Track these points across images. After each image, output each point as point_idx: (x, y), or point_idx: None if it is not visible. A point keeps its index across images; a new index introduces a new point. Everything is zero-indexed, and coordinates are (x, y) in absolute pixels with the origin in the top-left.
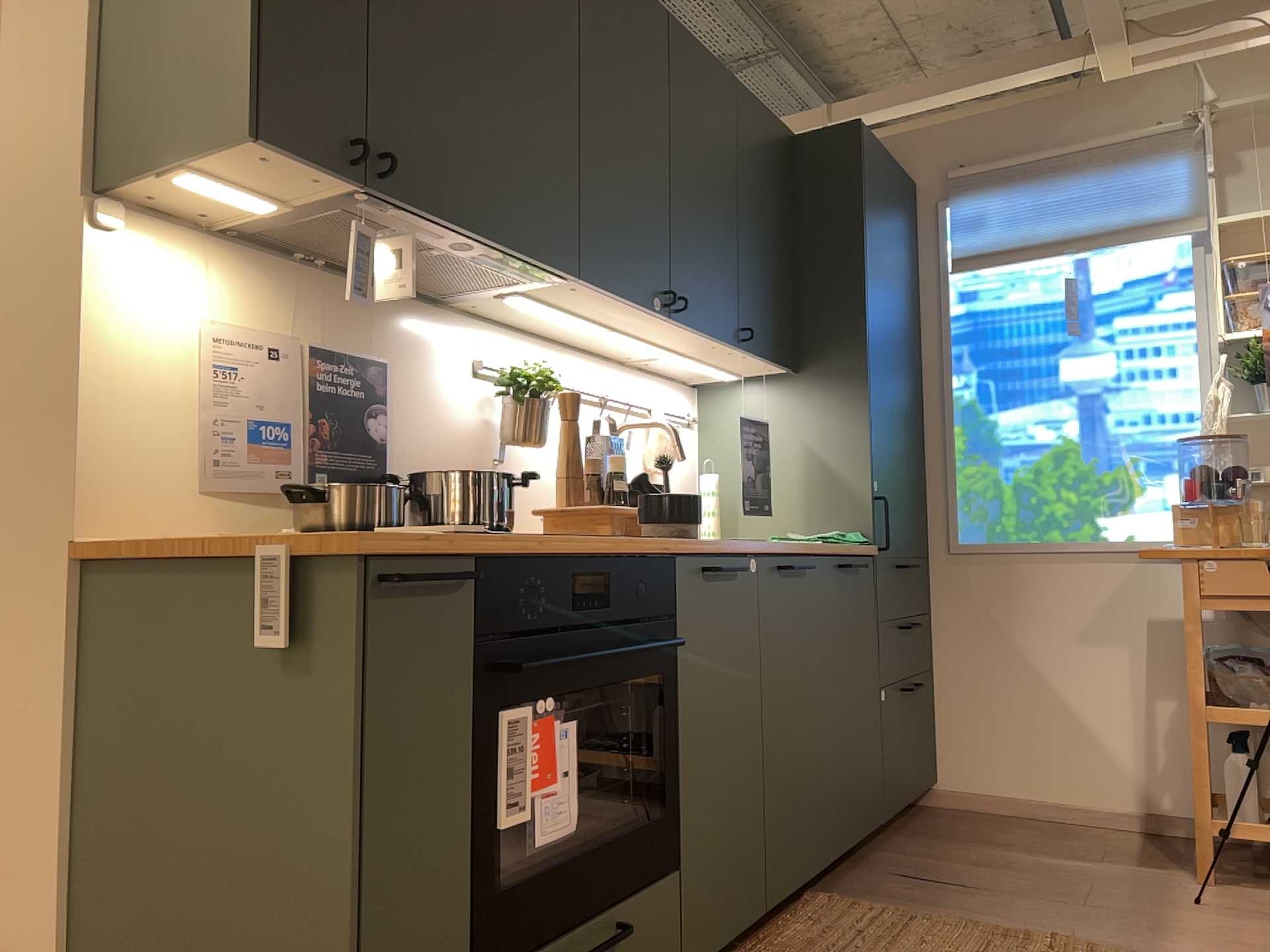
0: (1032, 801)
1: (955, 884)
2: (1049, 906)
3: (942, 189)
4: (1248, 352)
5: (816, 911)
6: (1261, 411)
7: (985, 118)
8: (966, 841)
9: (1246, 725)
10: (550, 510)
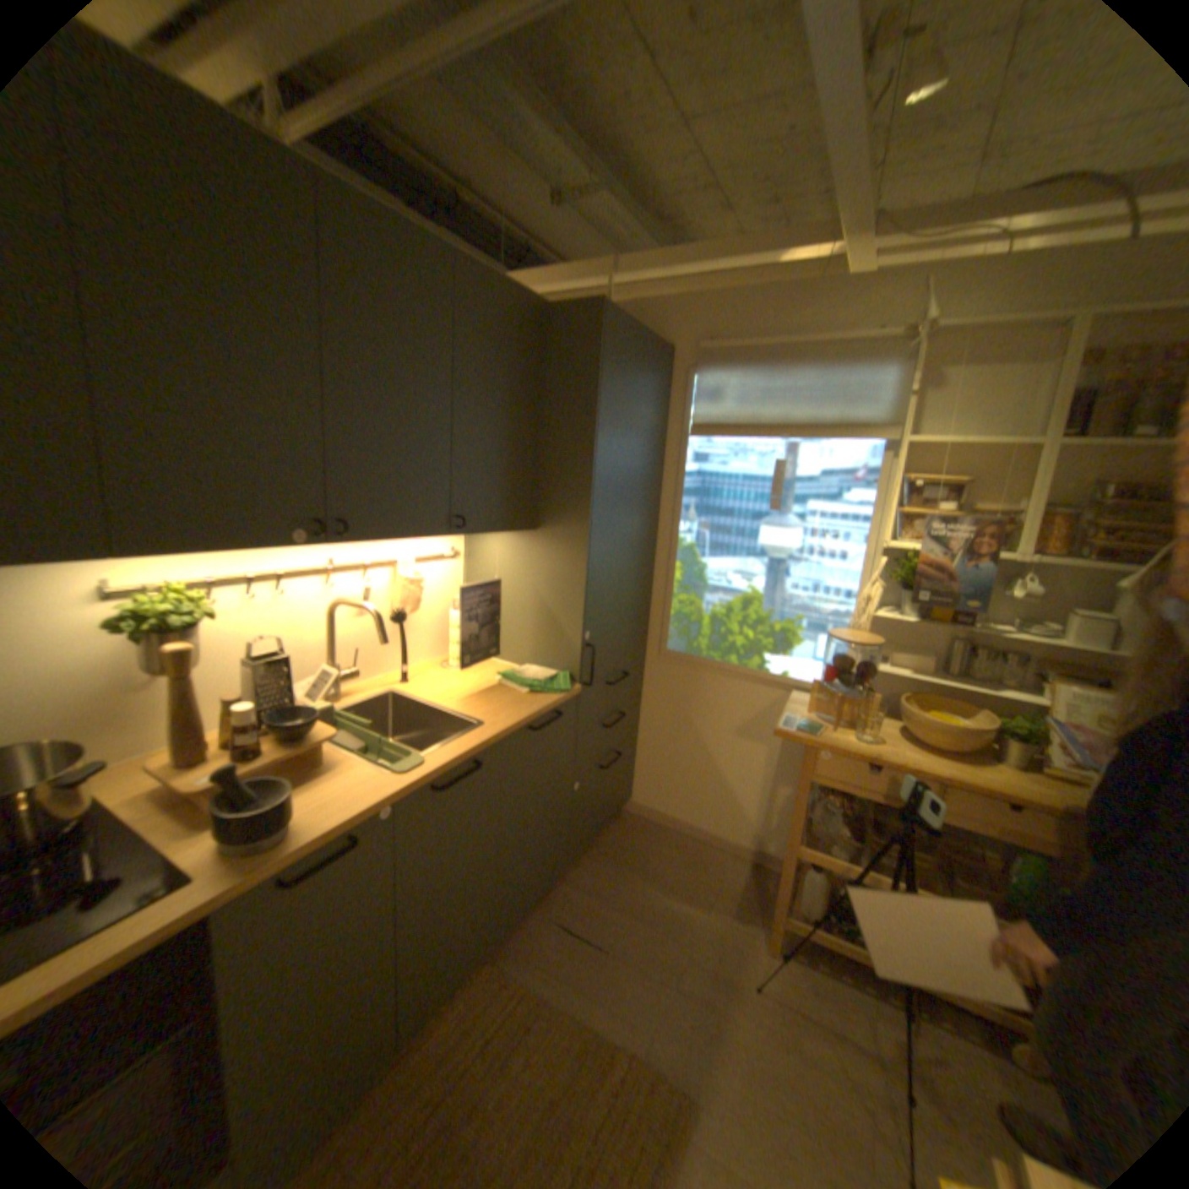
0: (687, 827)
1: (595, 948)
2: (649, 994)
3: (696, 357)
4: (908, 555)
5: (469, 1001)
6: (905, 612)
7: (741, 293)
8: (629, 872)
9: (825, 870)
10: (156, 776)
